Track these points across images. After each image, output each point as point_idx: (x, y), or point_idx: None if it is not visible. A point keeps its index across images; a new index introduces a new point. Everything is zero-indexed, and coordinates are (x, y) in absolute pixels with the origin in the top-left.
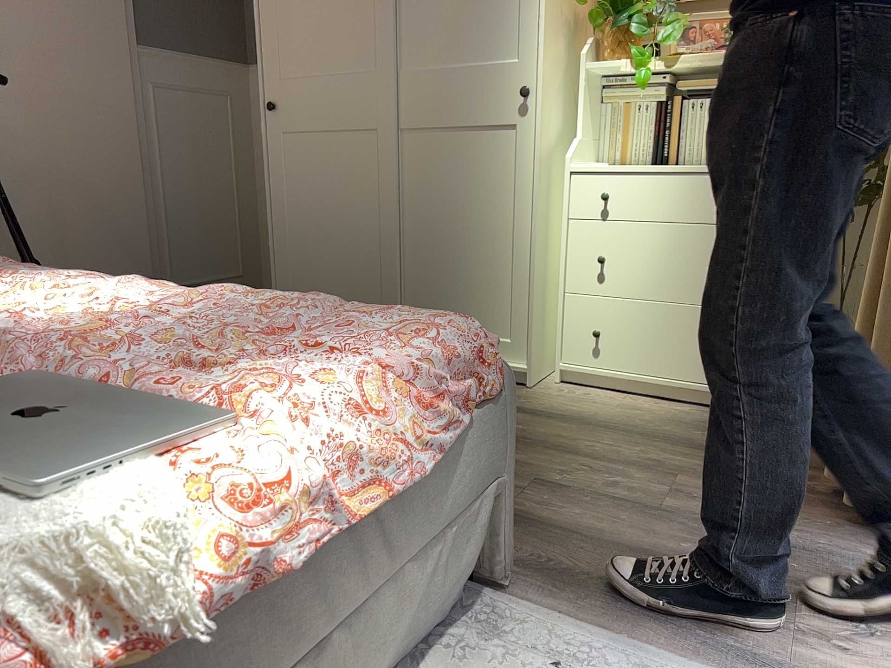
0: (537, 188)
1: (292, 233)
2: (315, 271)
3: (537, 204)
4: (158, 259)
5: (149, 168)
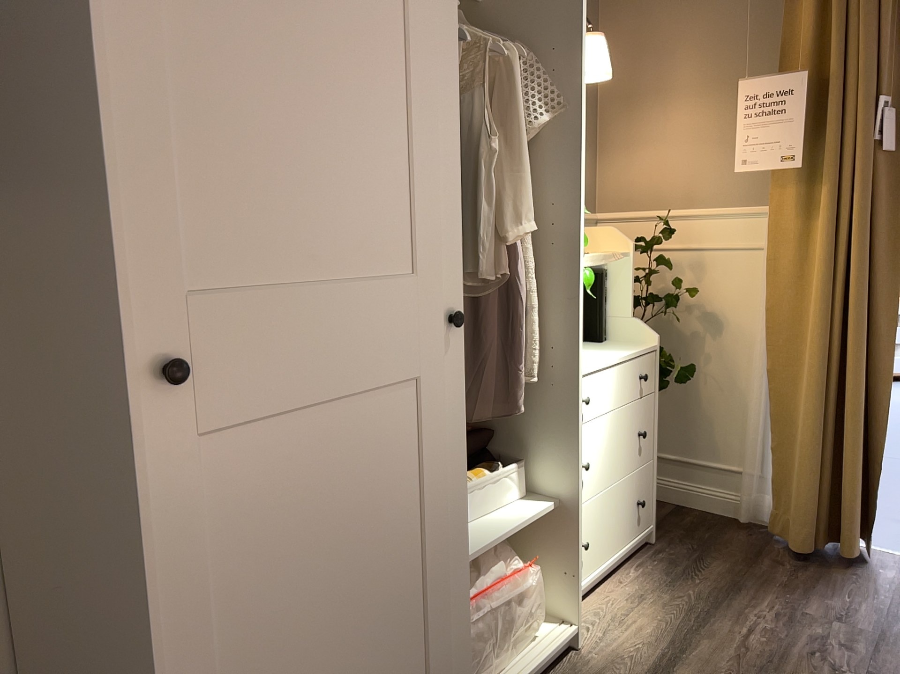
0: (579, 410)
1: None
2: None
3: (579, 428)
4: None
5: None
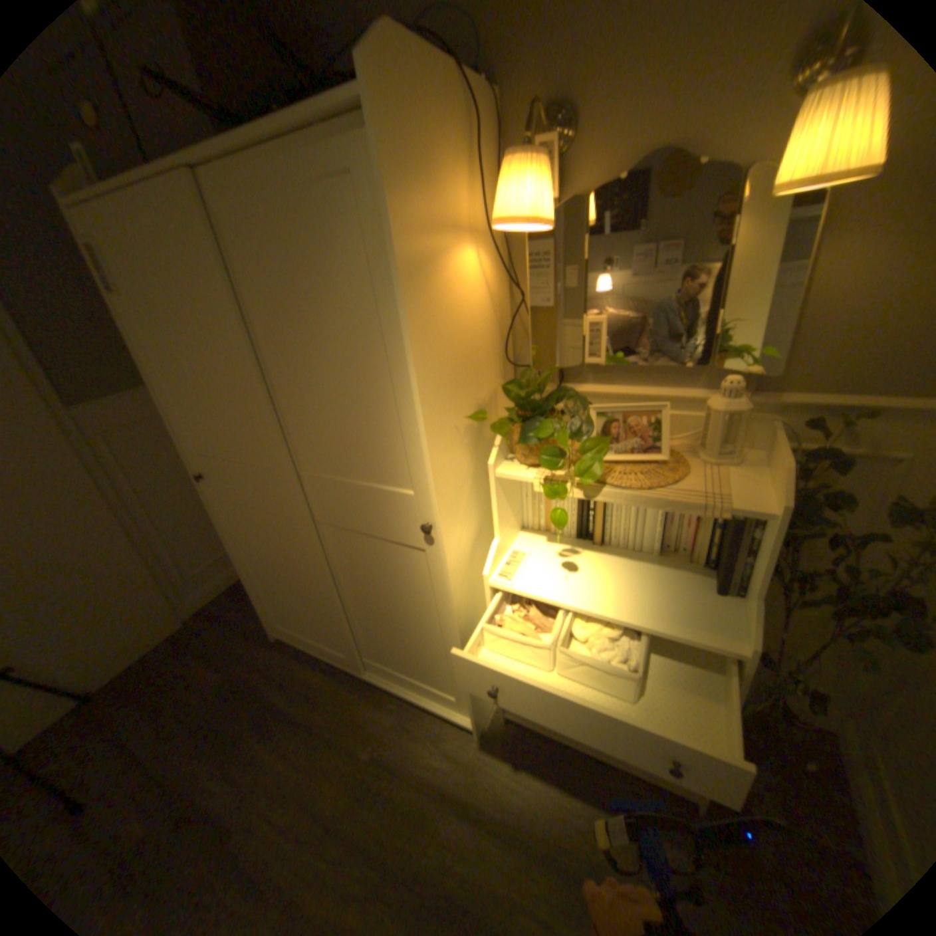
0: (454, 614)
1: (251, 574)
2: (279, 606)
3: (456, 626)
4: (155, 575)
5: (116, 511)
